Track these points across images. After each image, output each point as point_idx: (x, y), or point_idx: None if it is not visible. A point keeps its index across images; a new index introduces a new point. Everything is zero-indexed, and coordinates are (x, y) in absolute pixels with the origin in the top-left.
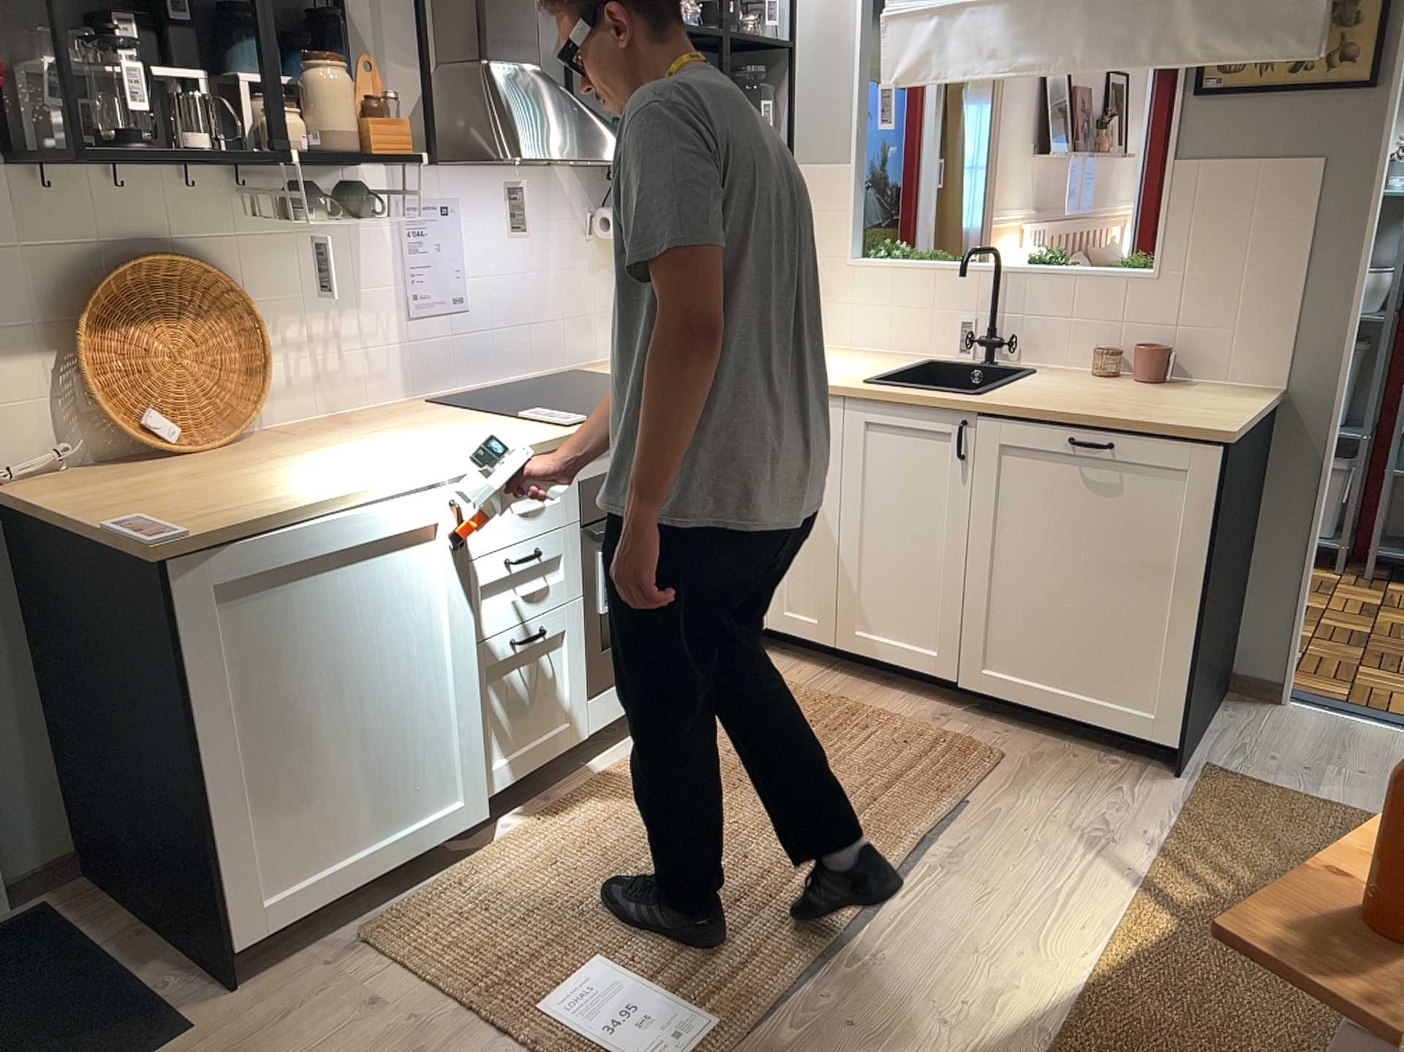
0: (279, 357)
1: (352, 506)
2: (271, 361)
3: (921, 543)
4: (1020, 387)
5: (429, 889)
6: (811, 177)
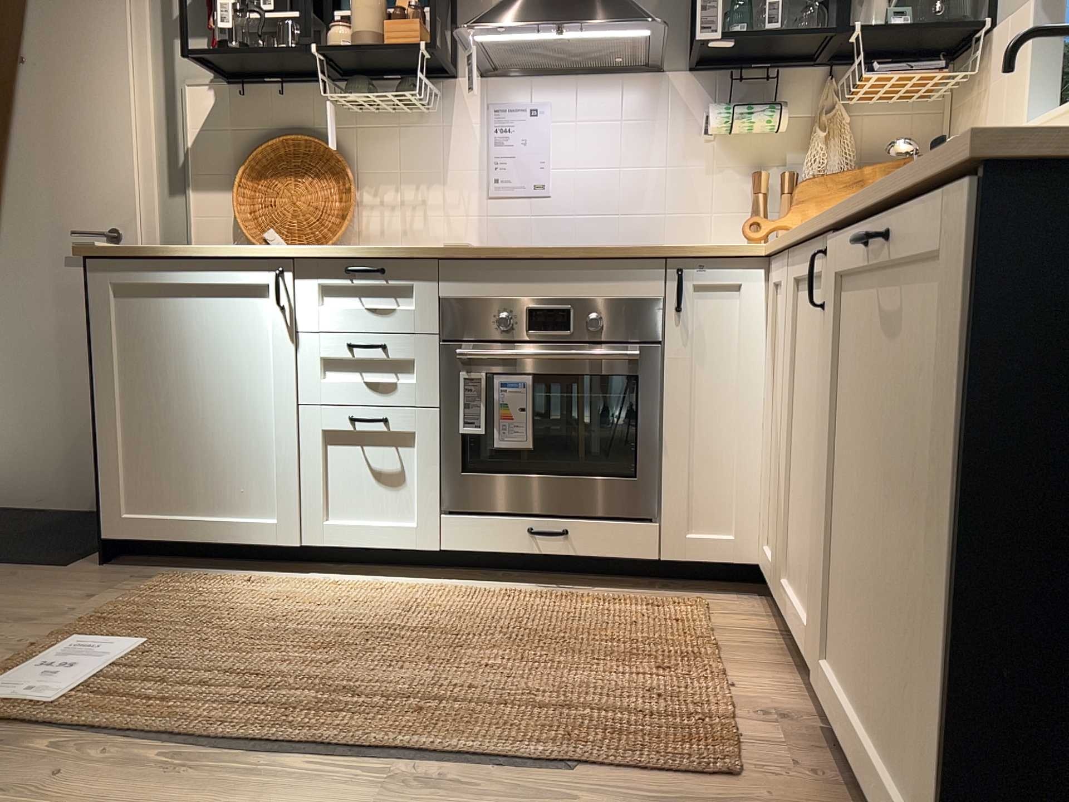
0: (373, 211)
1: (205, 256)
2: (349, 207)
3: (815, 450)
4: None
5: (224, 576)
6: (1000, 37)
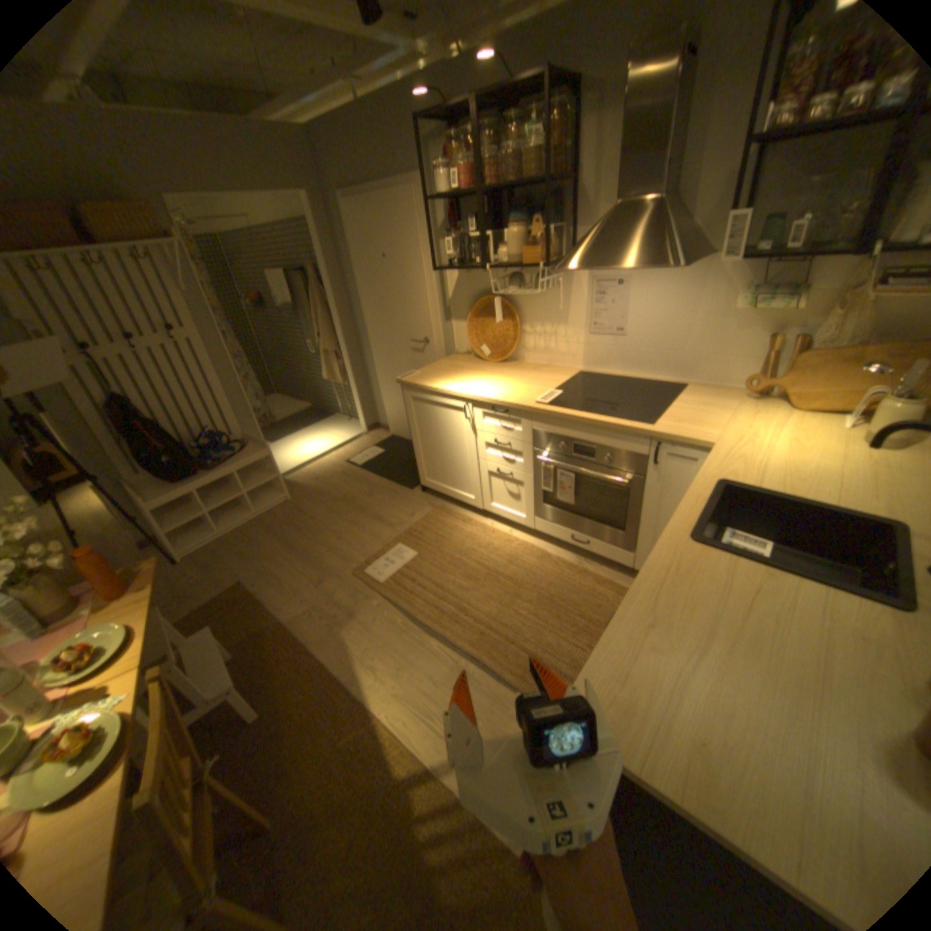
0: (531, 337)
1: (438, 392)
2: (516, 338)
3: None
4: (765, 579)
5: (456, 513)
6: None
